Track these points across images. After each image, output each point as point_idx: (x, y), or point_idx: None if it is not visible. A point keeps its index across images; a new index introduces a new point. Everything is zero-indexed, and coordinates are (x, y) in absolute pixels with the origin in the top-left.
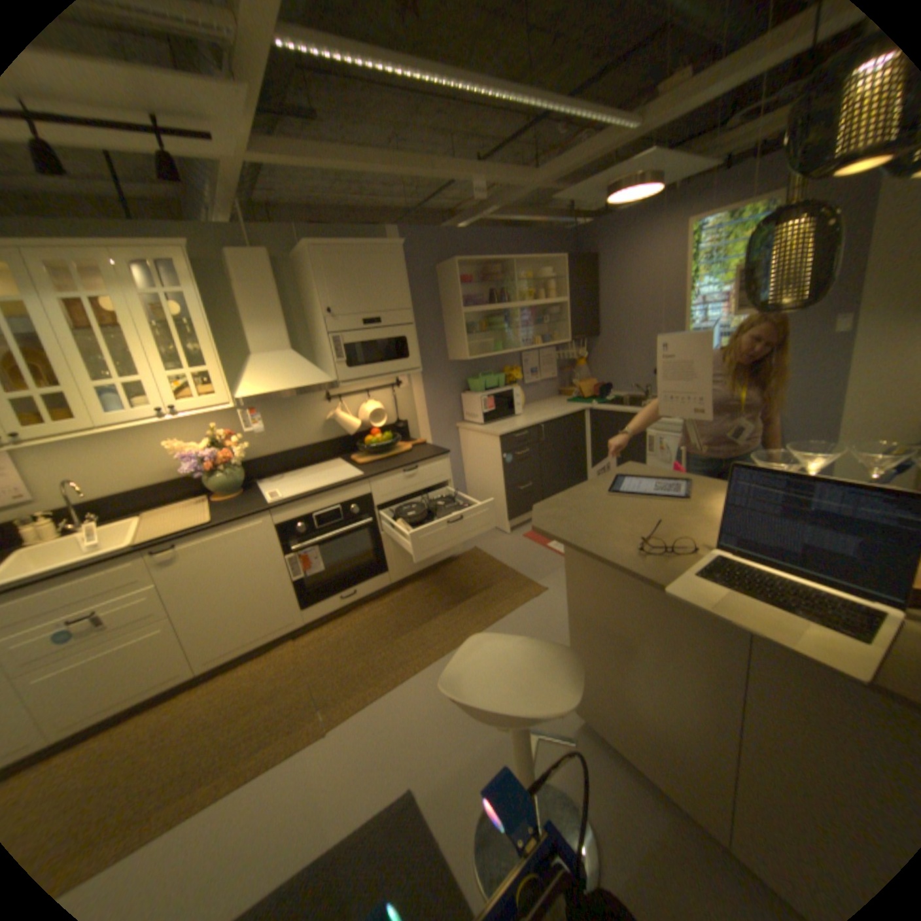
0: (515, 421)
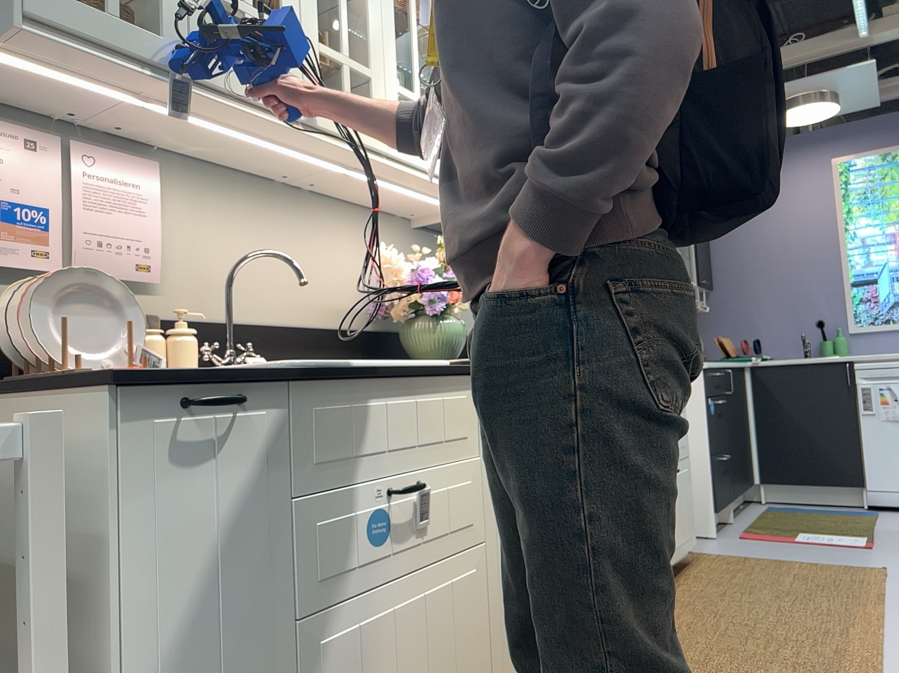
0: None
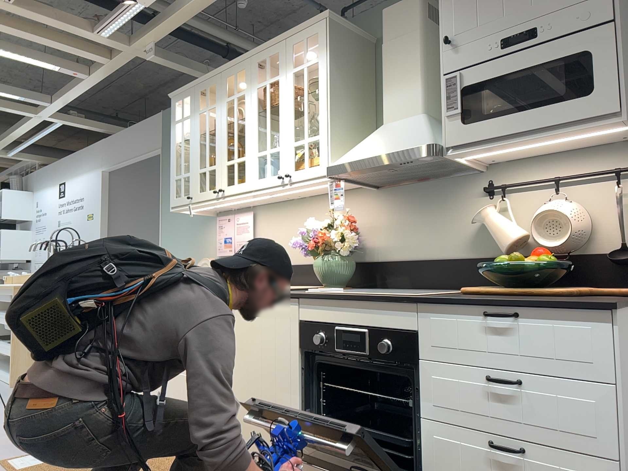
0: None
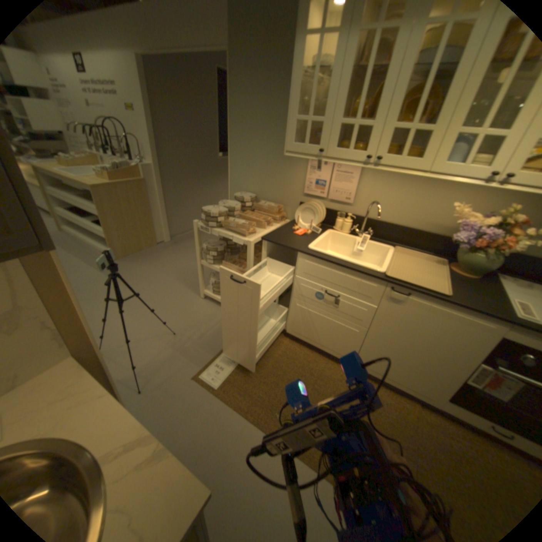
0: None
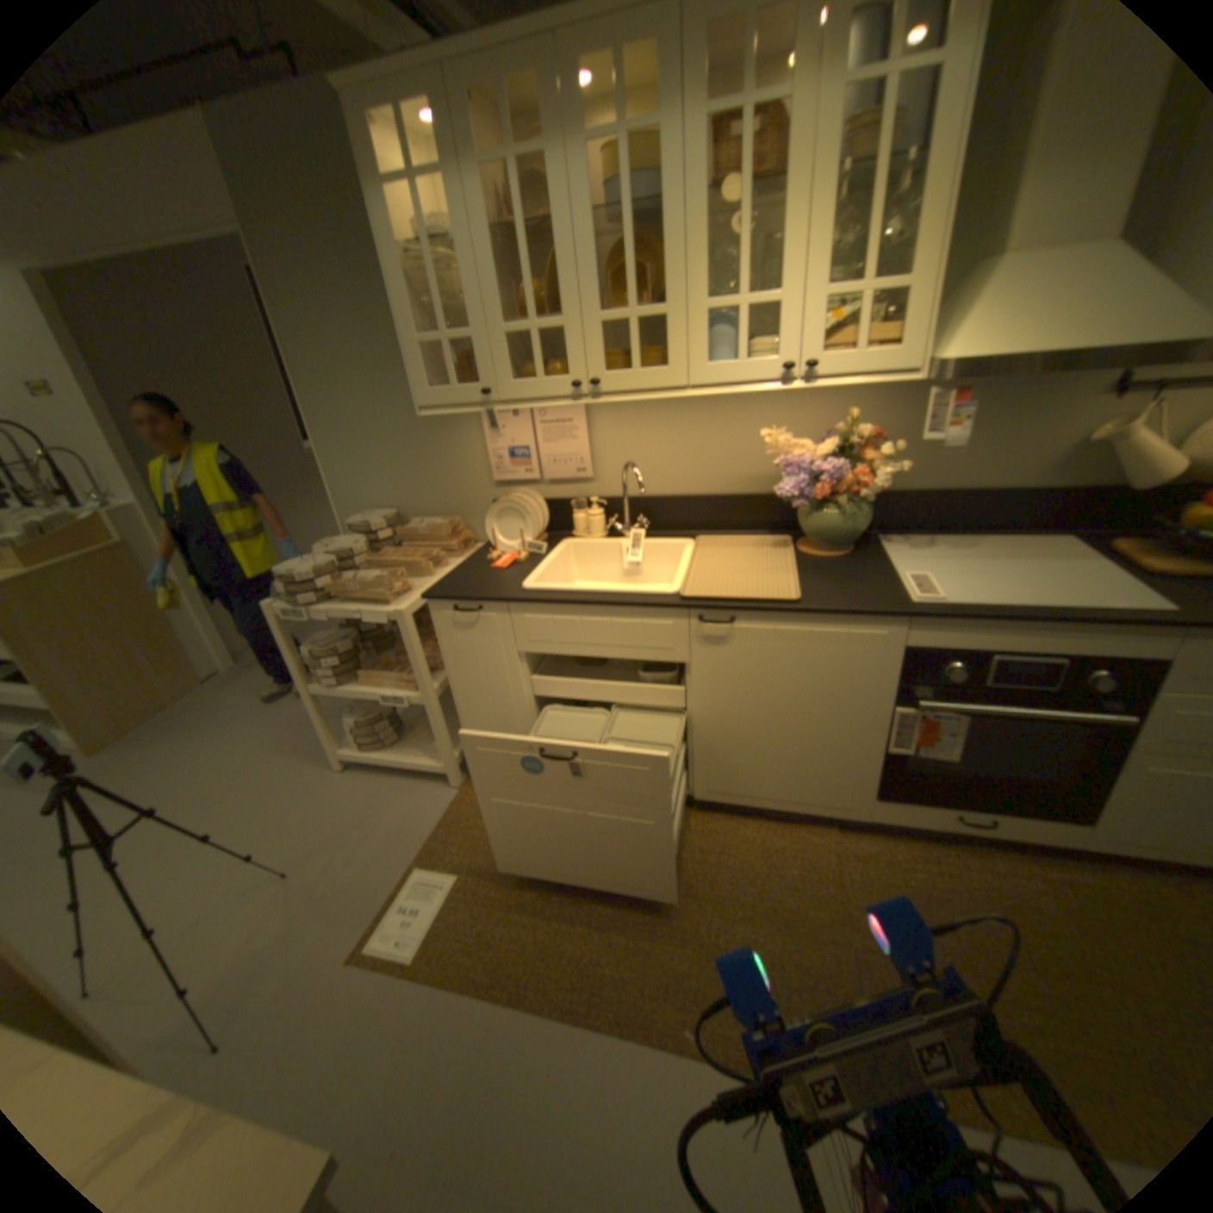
0: None
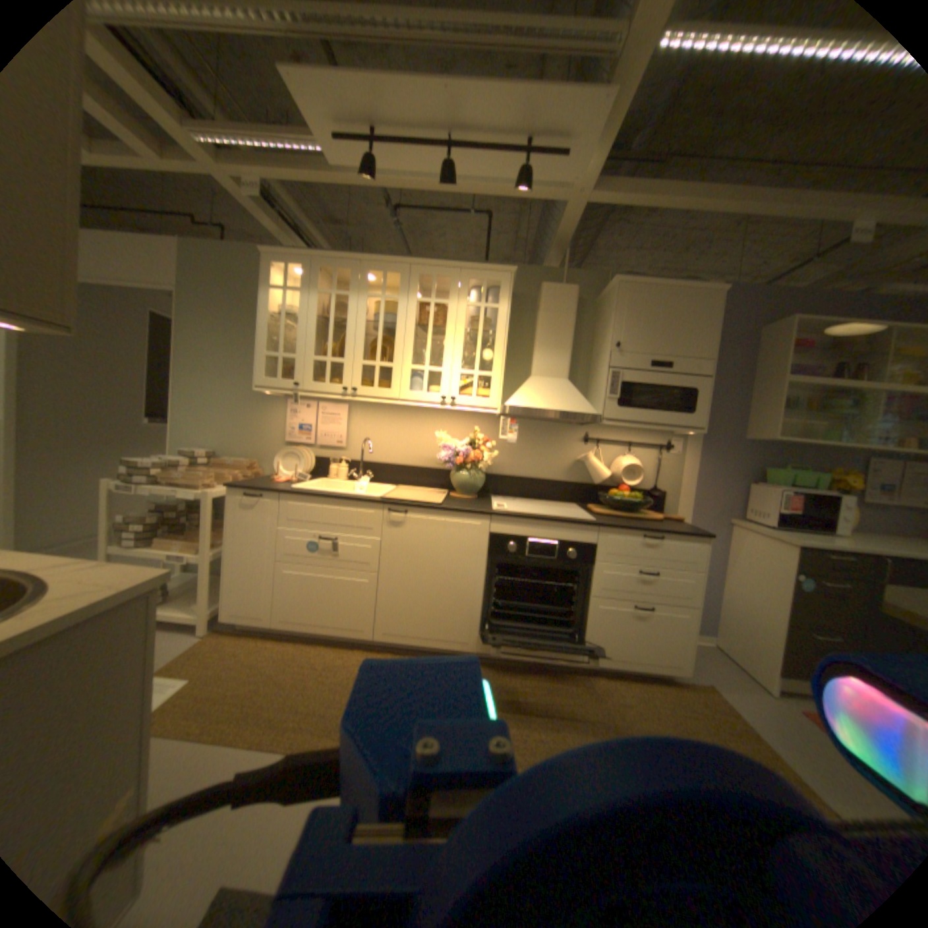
0: (834, 540)
